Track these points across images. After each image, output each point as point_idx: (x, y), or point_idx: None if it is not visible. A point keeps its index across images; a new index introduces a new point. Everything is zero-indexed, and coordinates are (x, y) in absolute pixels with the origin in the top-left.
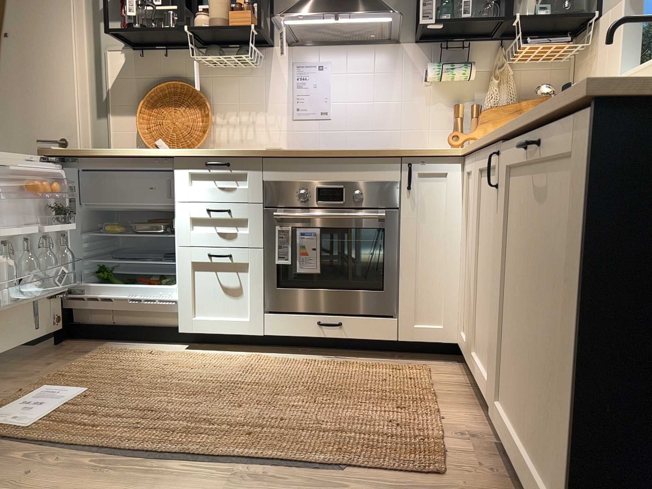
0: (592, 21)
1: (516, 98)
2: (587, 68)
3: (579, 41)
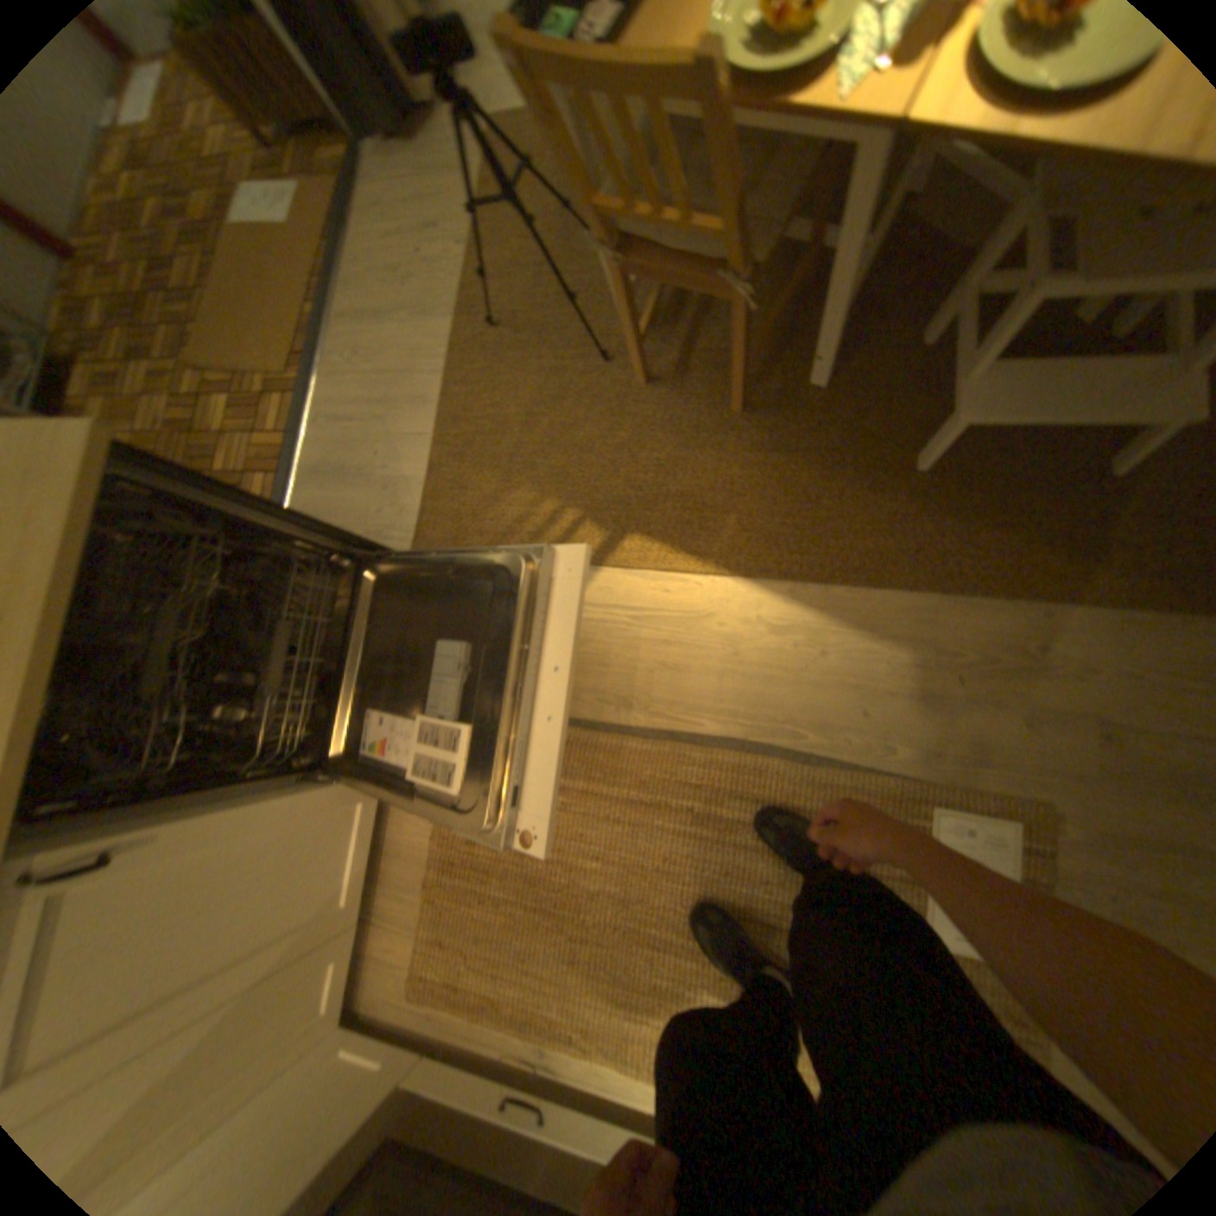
0: None
1: None
2: None
3: None
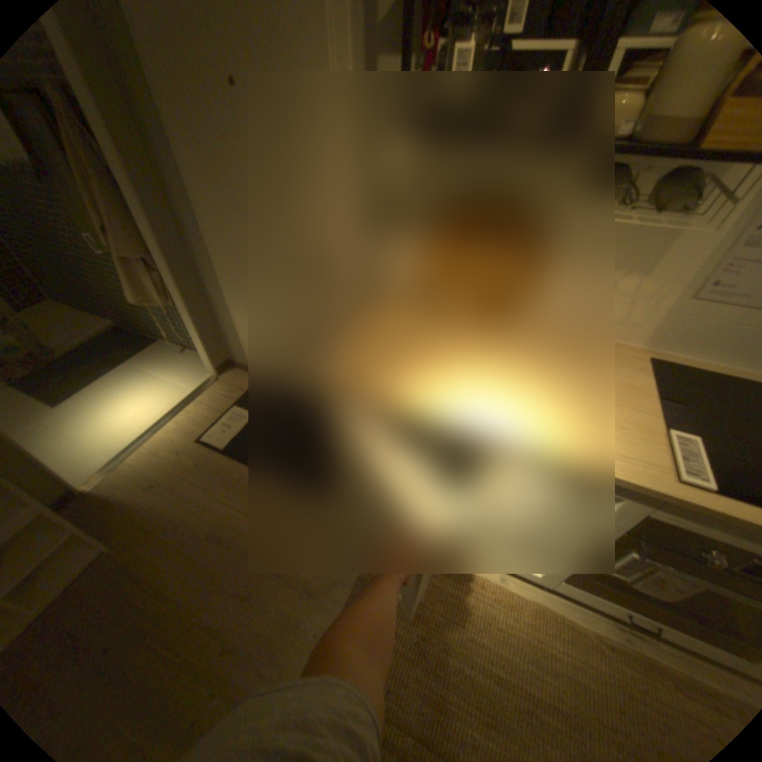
0: None
1: None
2: None
3: None
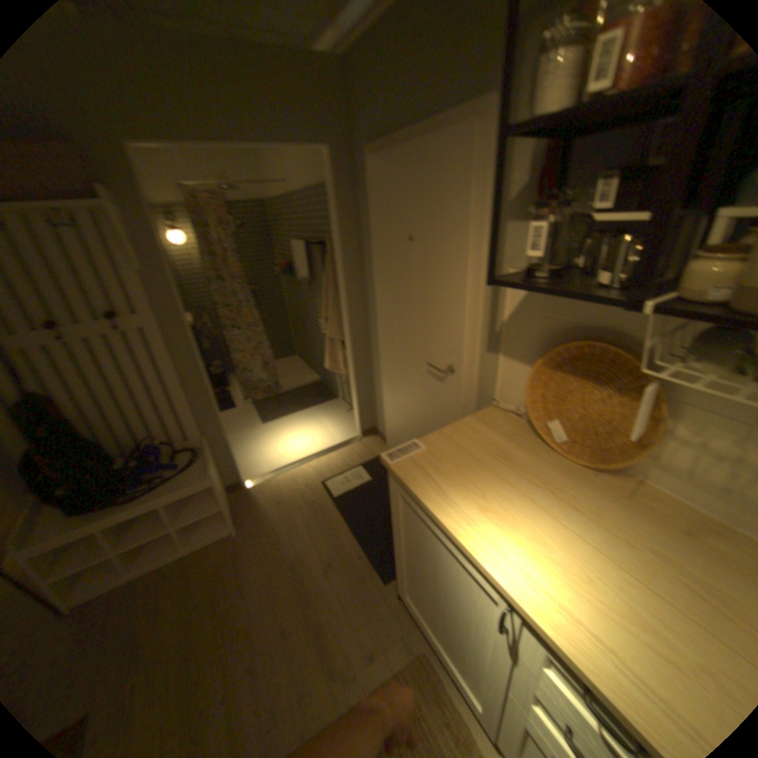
0: None
1: None
2: None
3: None
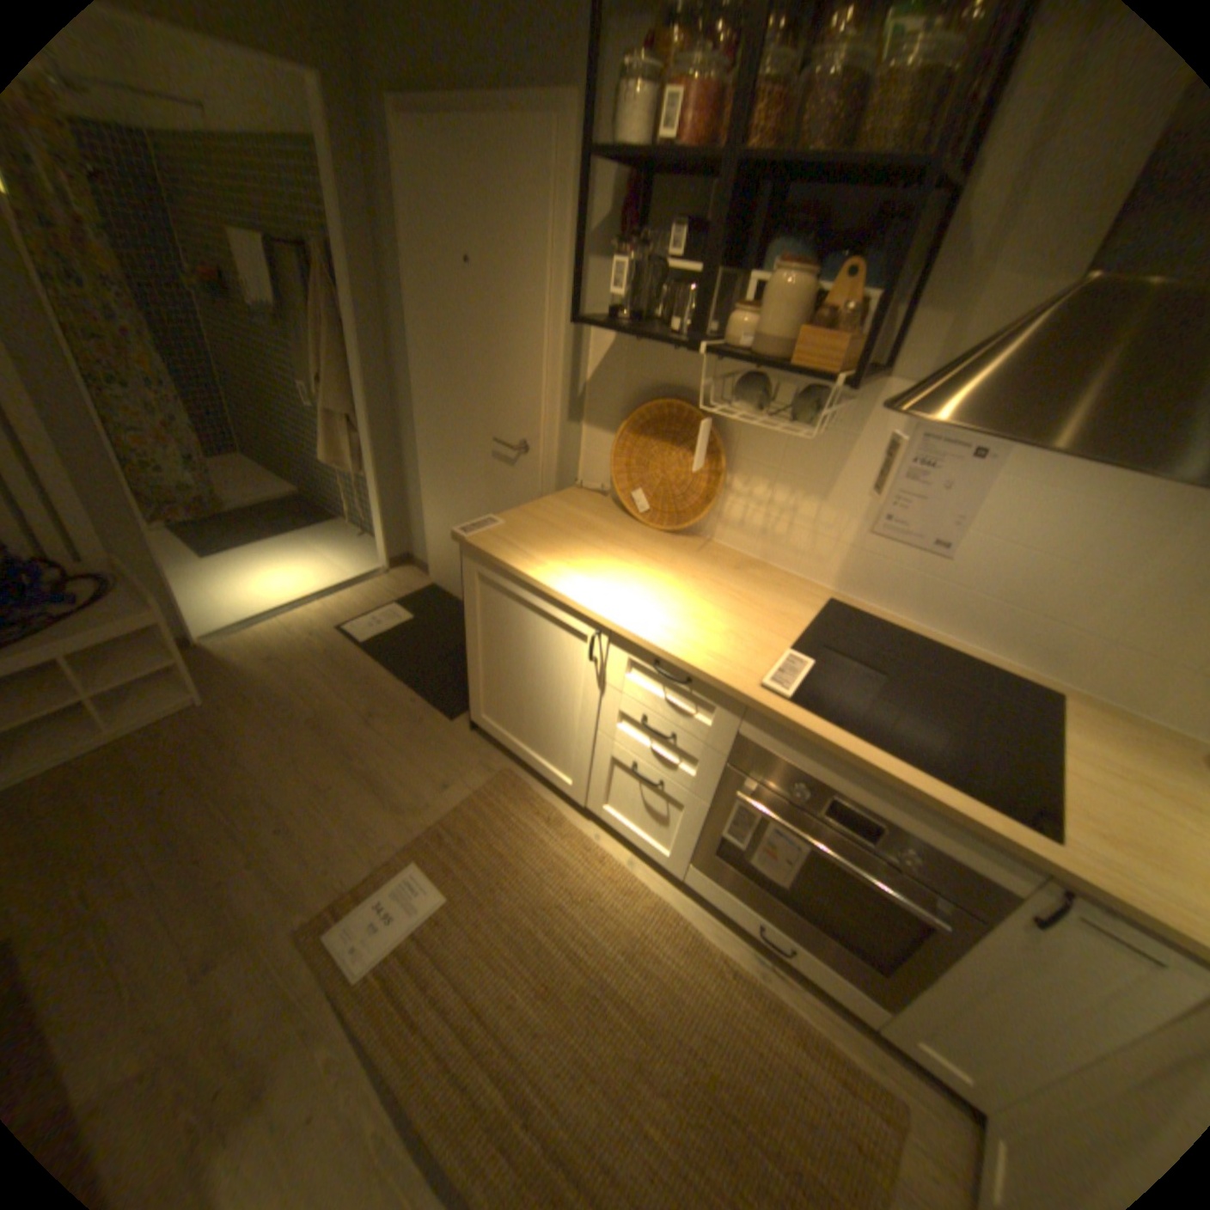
0: None
1: None
2: None
3: None
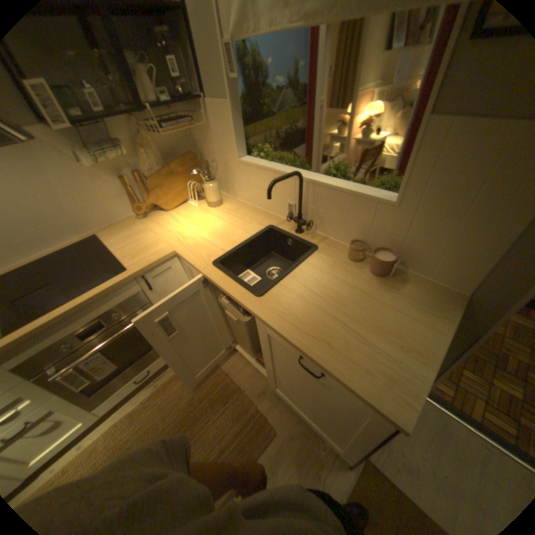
0: (198, 97)
1: (160, 156)
2: (203, 132)
3: (188, 104)
